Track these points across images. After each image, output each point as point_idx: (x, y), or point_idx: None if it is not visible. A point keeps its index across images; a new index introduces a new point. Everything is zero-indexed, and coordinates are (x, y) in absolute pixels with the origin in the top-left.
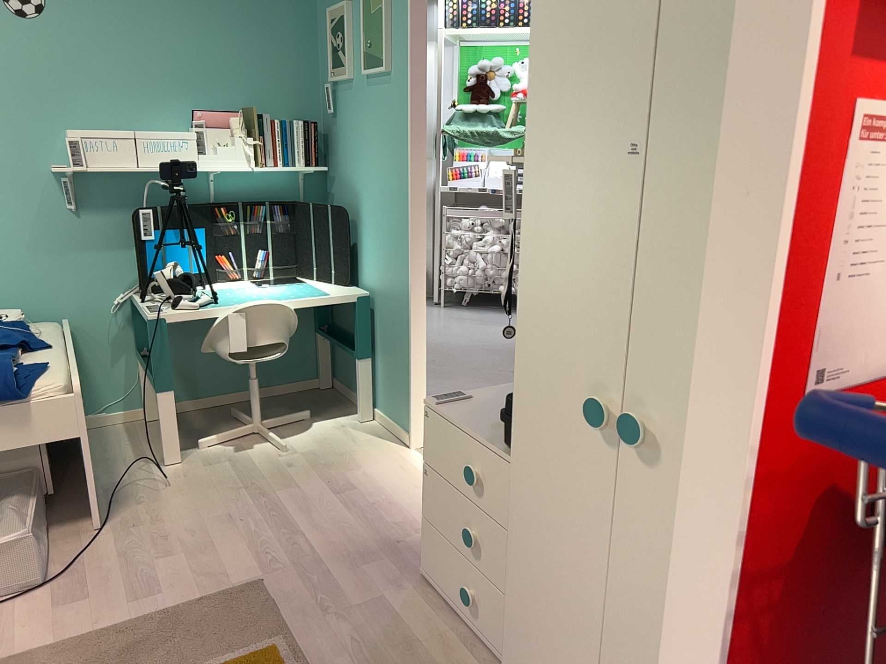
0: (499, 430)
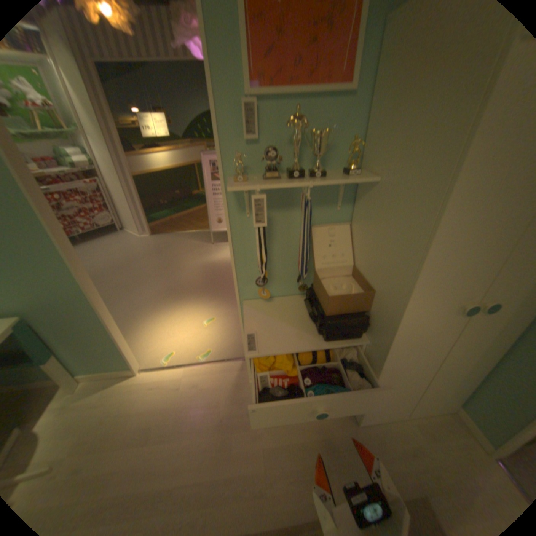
0: (306, 338)
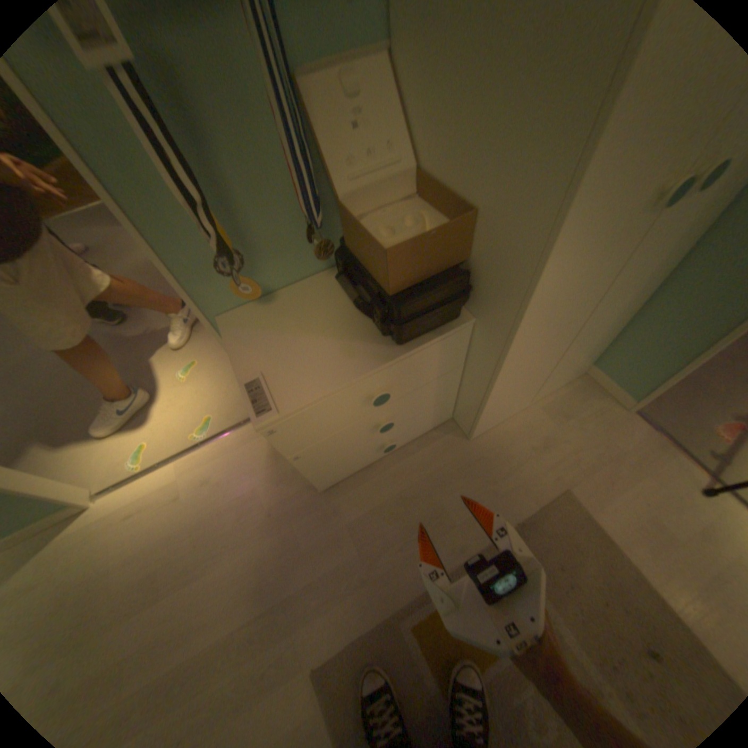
0: (361, 351)
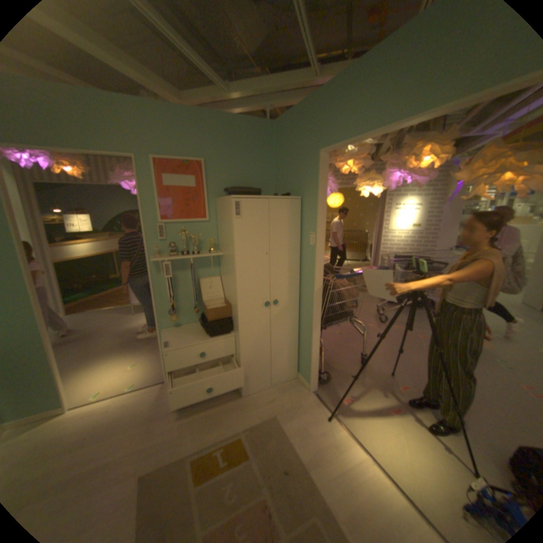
0: (199, 338)
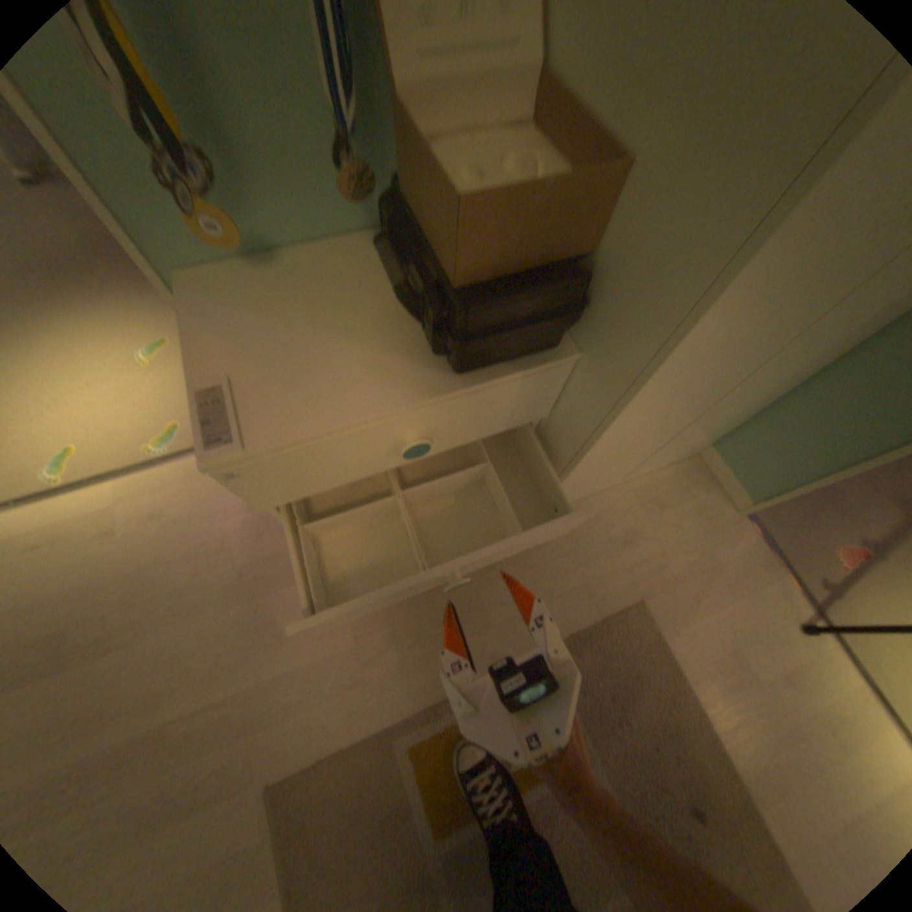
0: (397, 370)
